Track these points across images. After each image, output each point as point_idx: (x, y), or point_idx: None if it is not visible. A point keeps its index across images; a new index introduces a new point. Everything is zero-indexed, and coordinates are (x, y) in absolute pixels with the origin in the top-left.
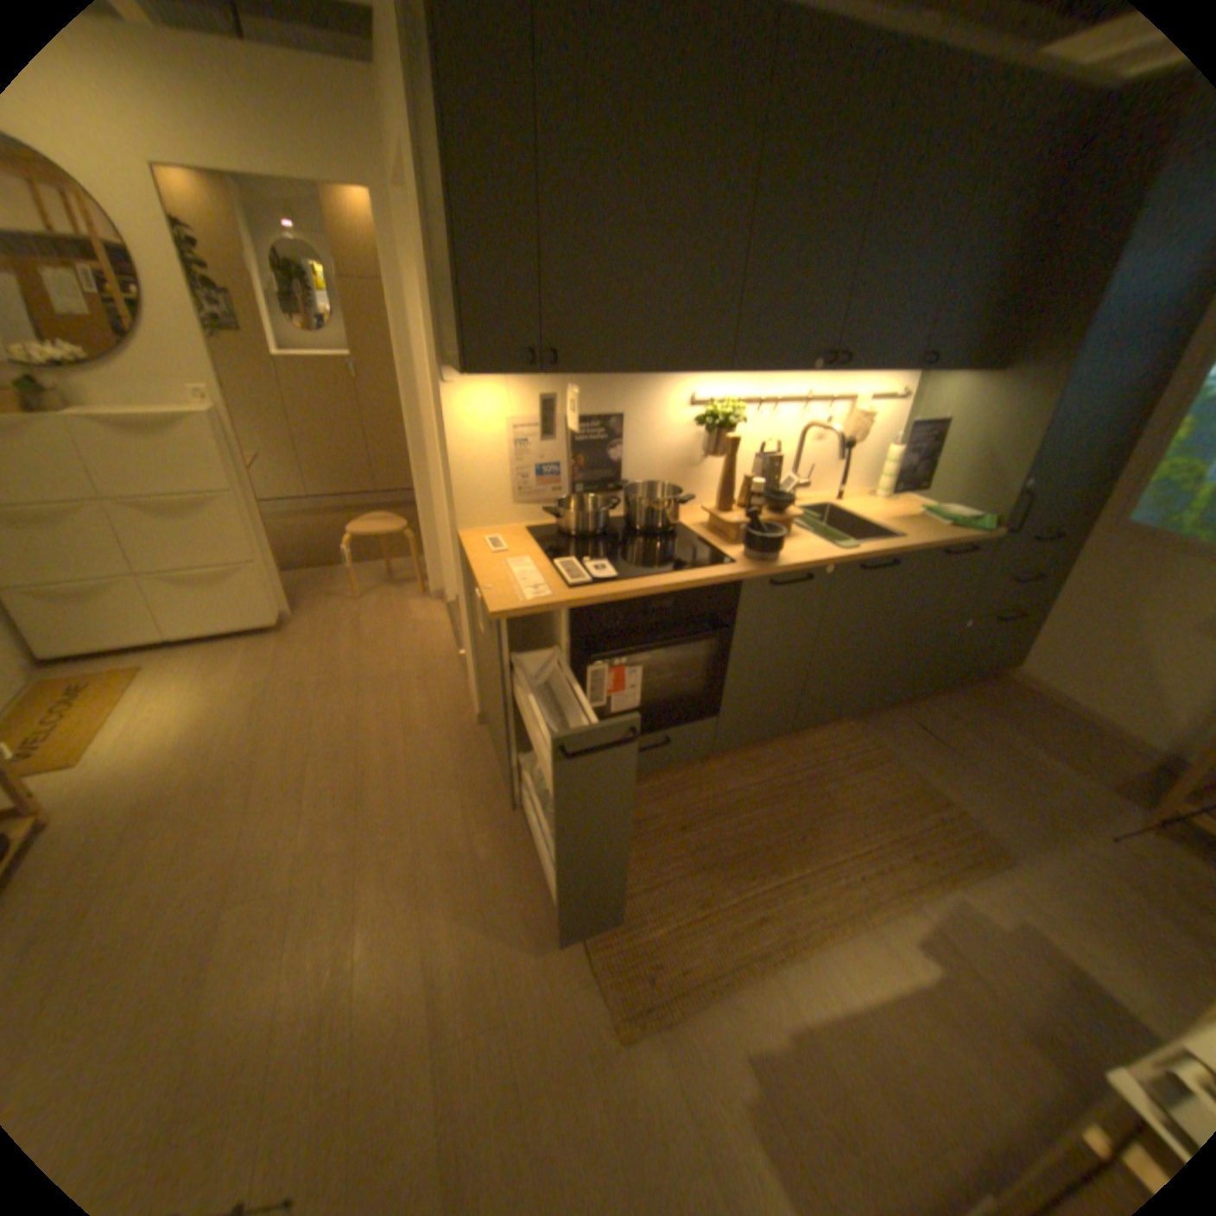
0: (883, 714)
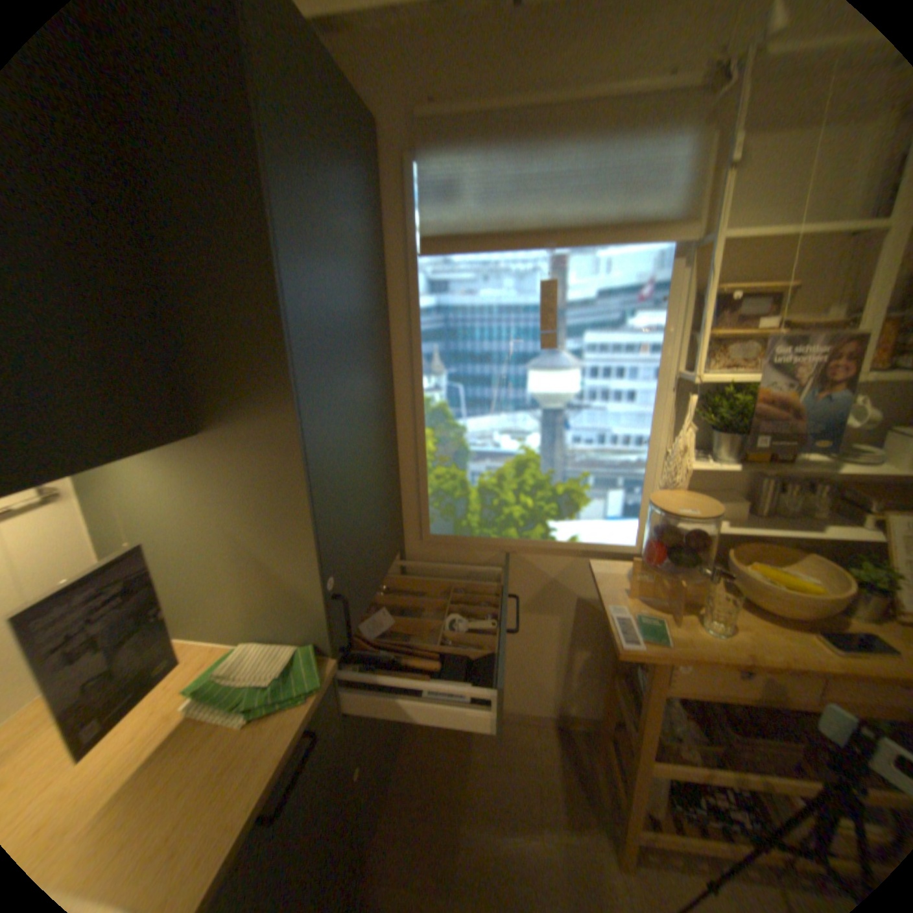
0: None
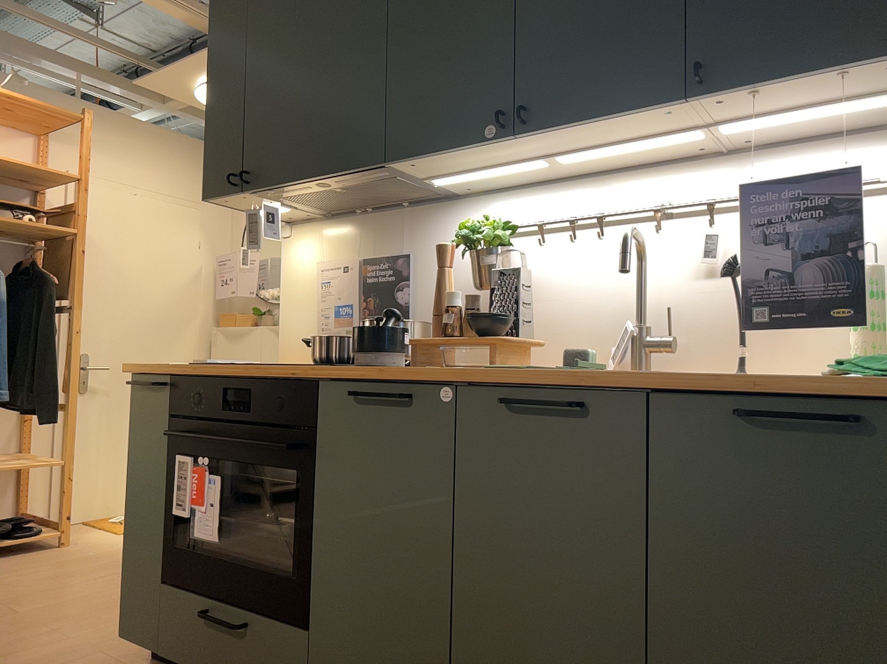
0: None
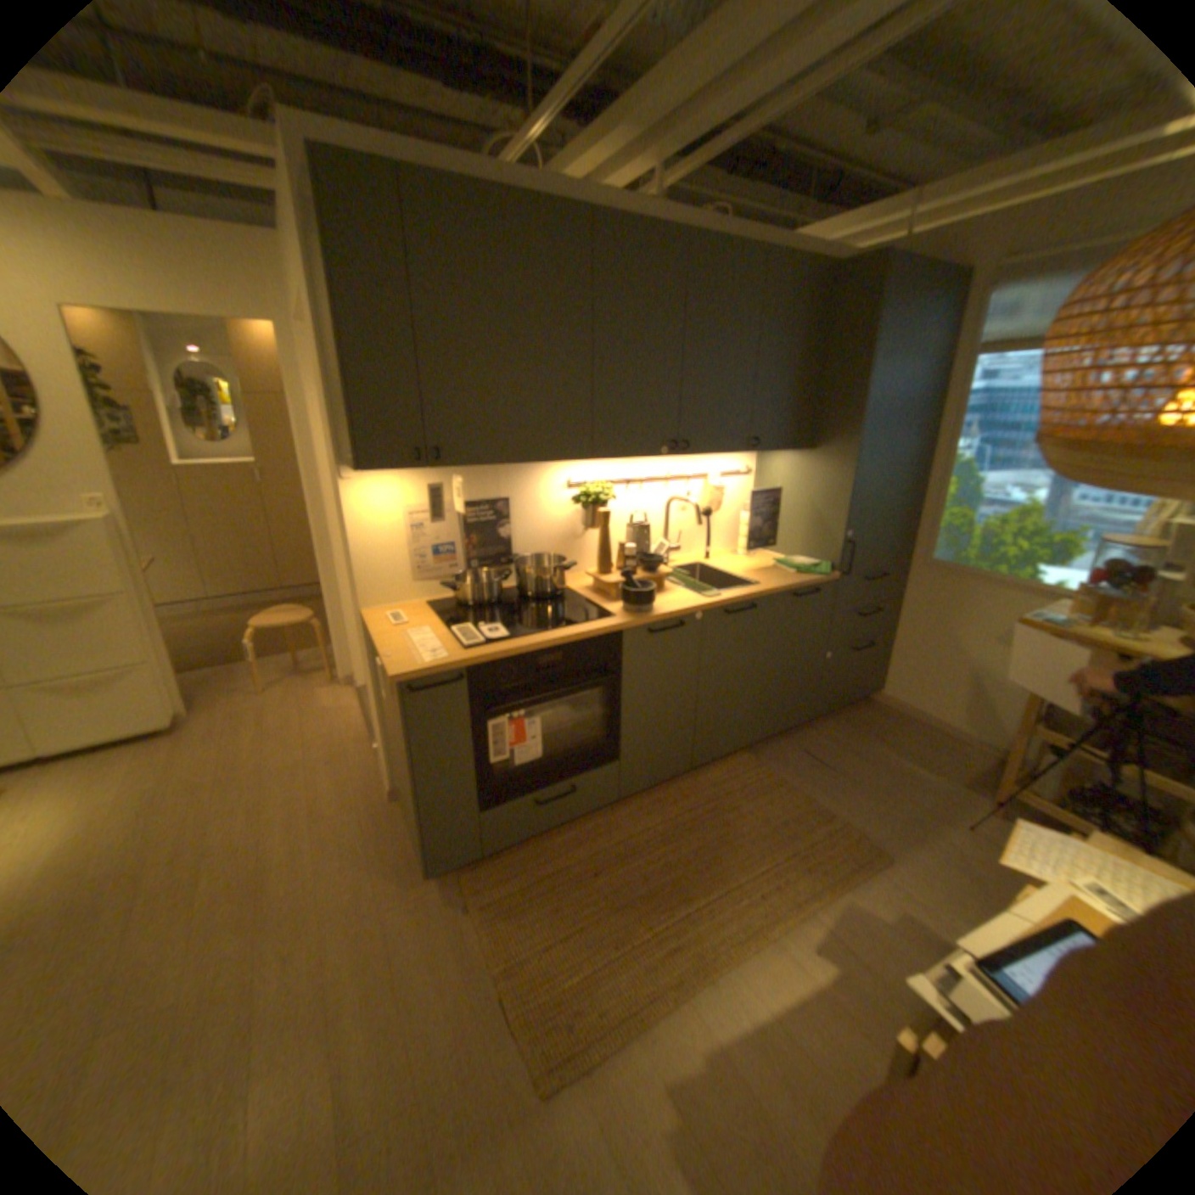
0: (774, 745)
